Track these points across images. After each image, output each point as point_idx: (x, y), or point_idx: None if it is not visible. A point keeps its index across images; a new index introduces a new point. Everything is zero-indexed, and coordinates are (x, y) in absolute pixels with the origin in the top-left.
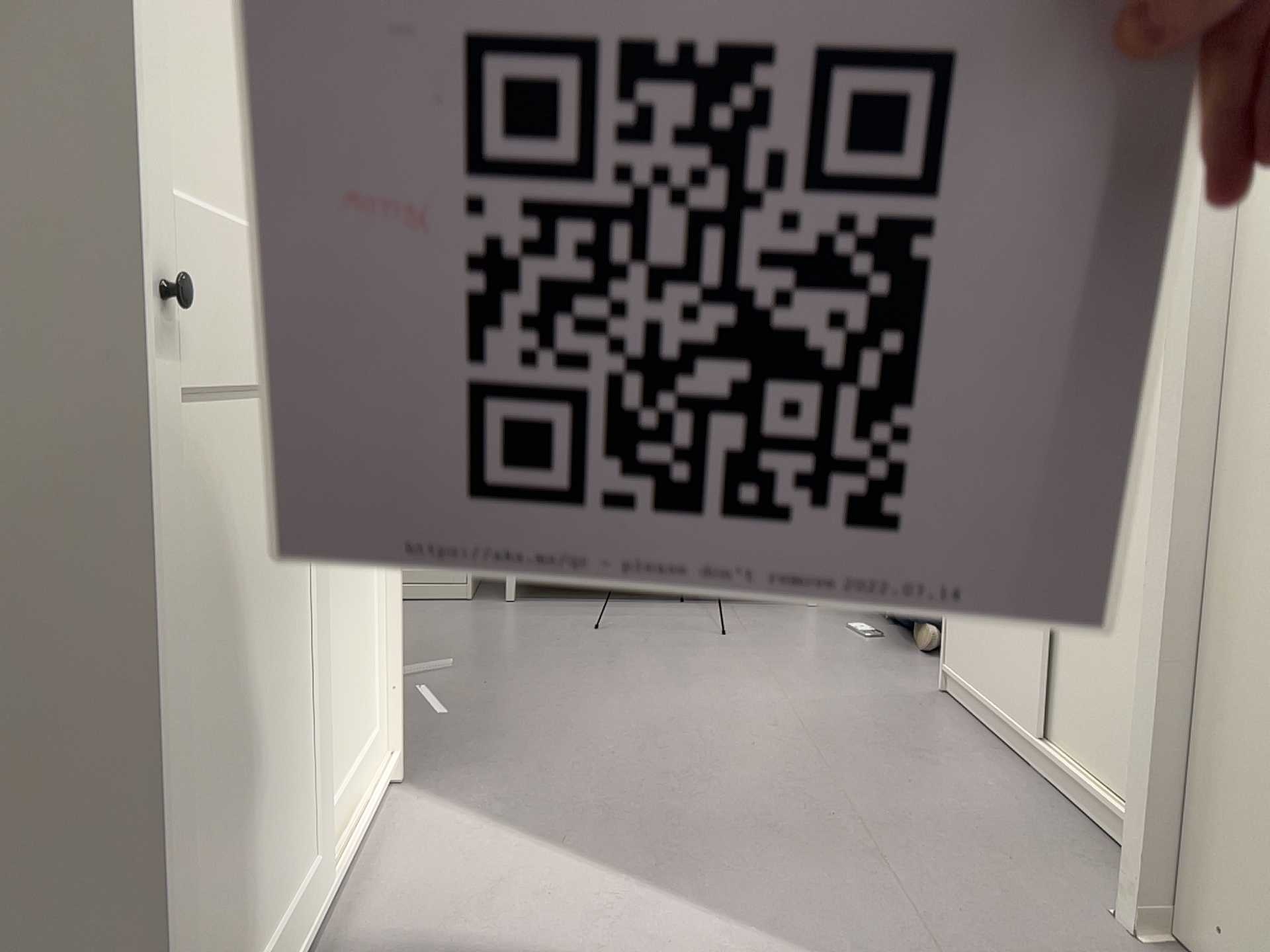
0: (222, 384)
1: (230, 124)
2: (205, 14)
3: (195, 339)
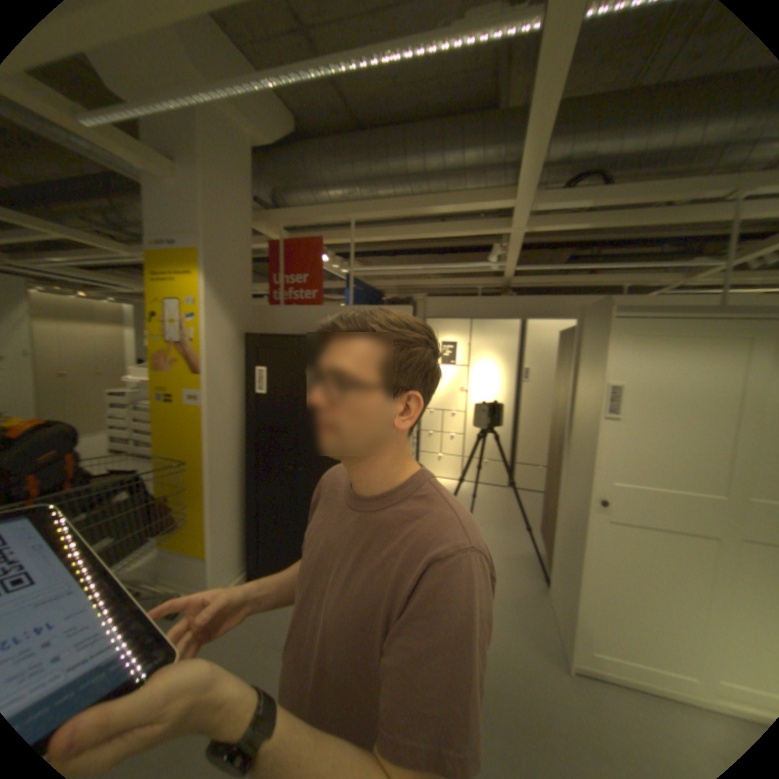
0: (646, 525)
1: (669, 467)
2: (656, 444)
3: (631, 513)
